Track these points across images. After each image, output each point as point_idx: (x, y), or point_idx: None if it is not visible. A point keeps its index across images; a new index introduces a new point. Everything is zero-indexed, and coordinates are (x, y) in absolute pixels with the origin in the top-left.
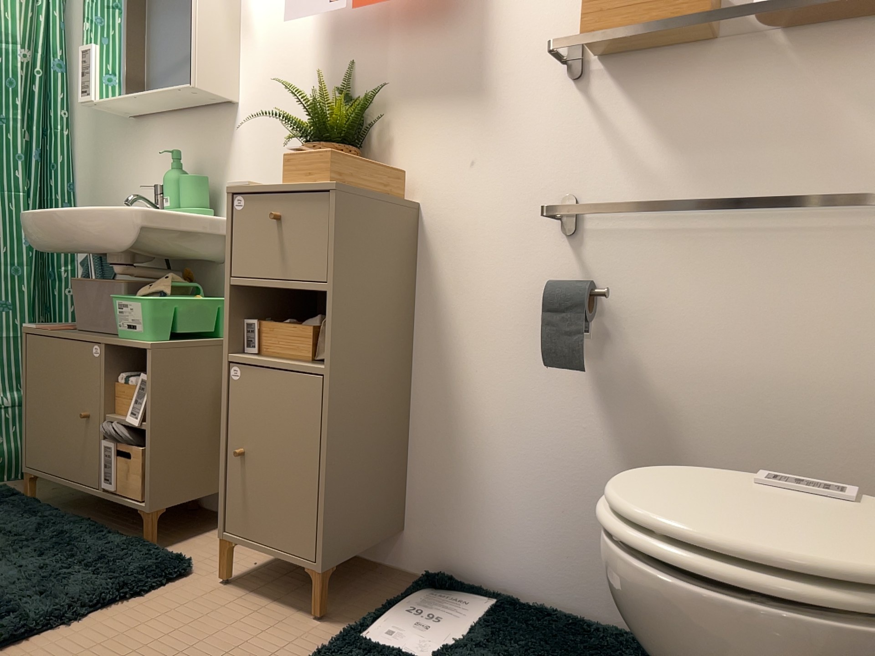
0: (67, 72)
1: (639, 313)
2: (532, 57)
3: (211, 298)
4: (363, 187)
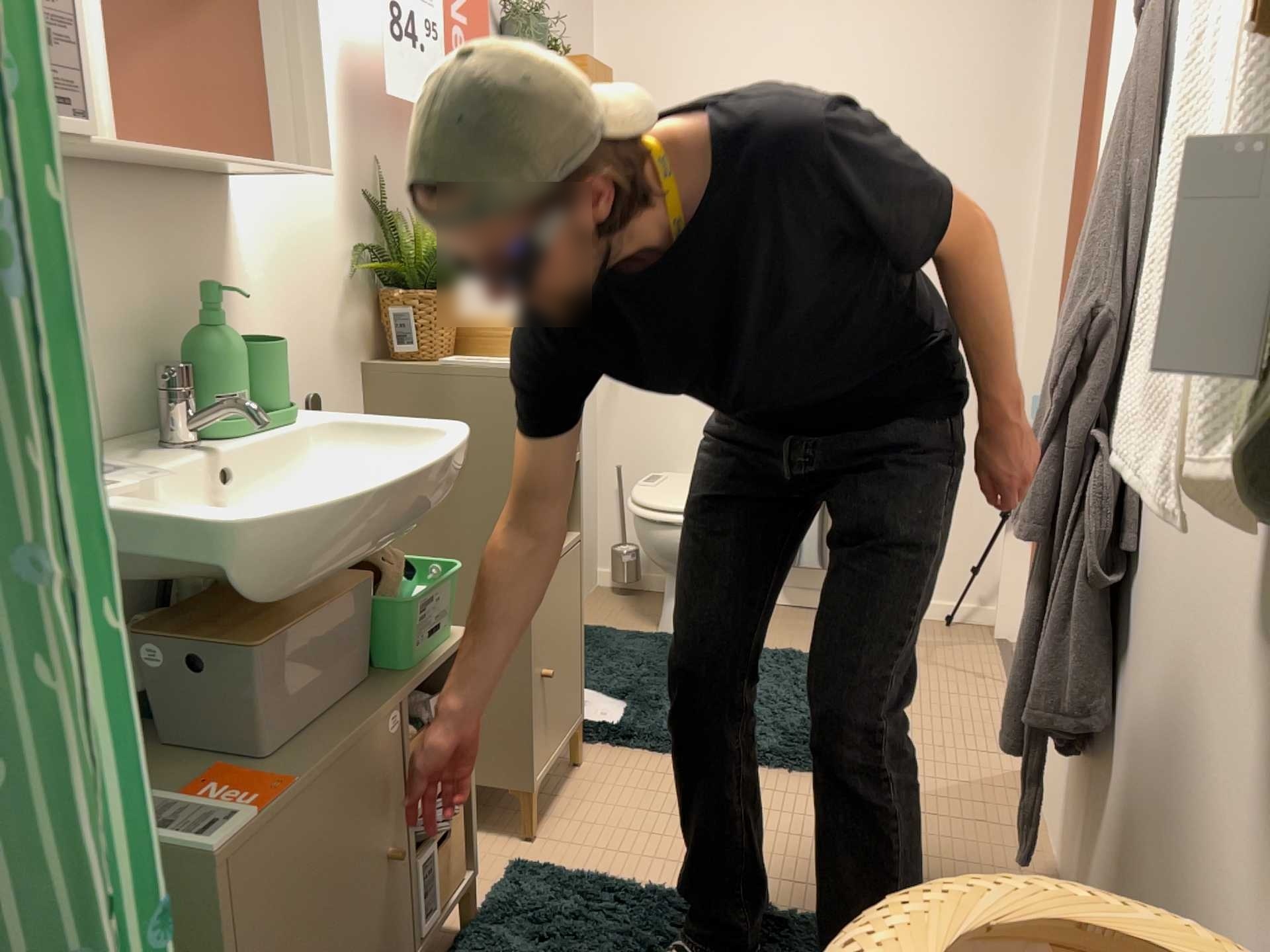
0: None
1: None
2: None
3: None
4: None
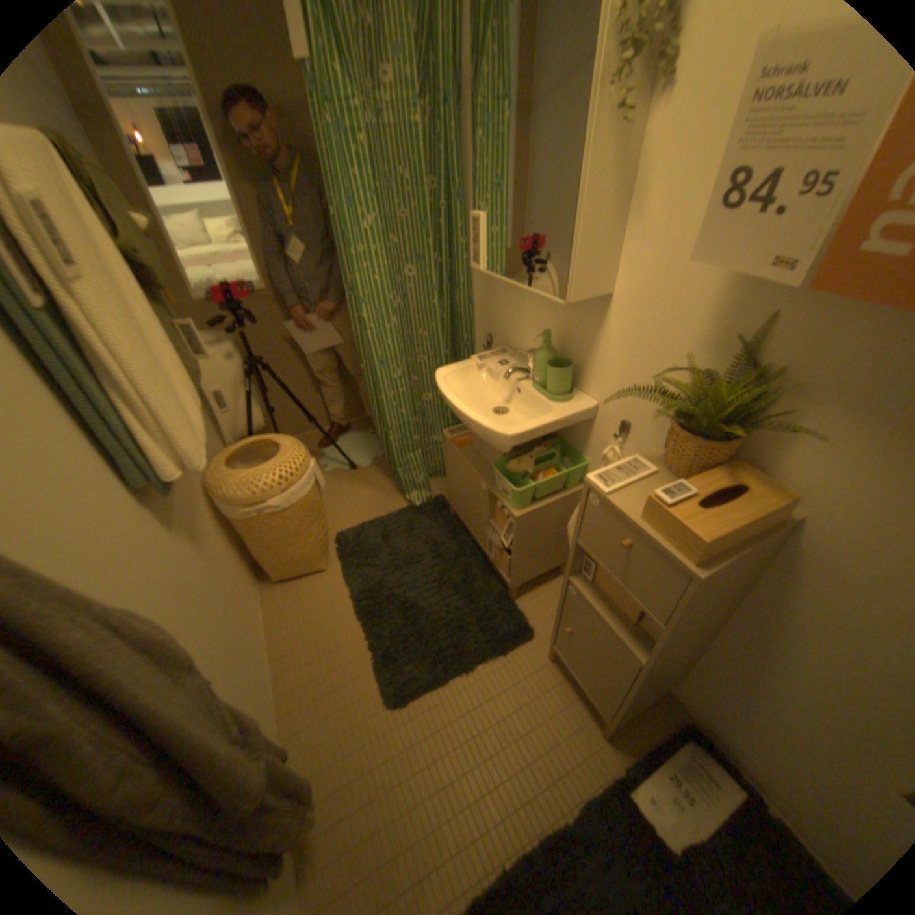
0: (462, 189)
1: None
2: None
3: (563, 472)
4: (740, 547)
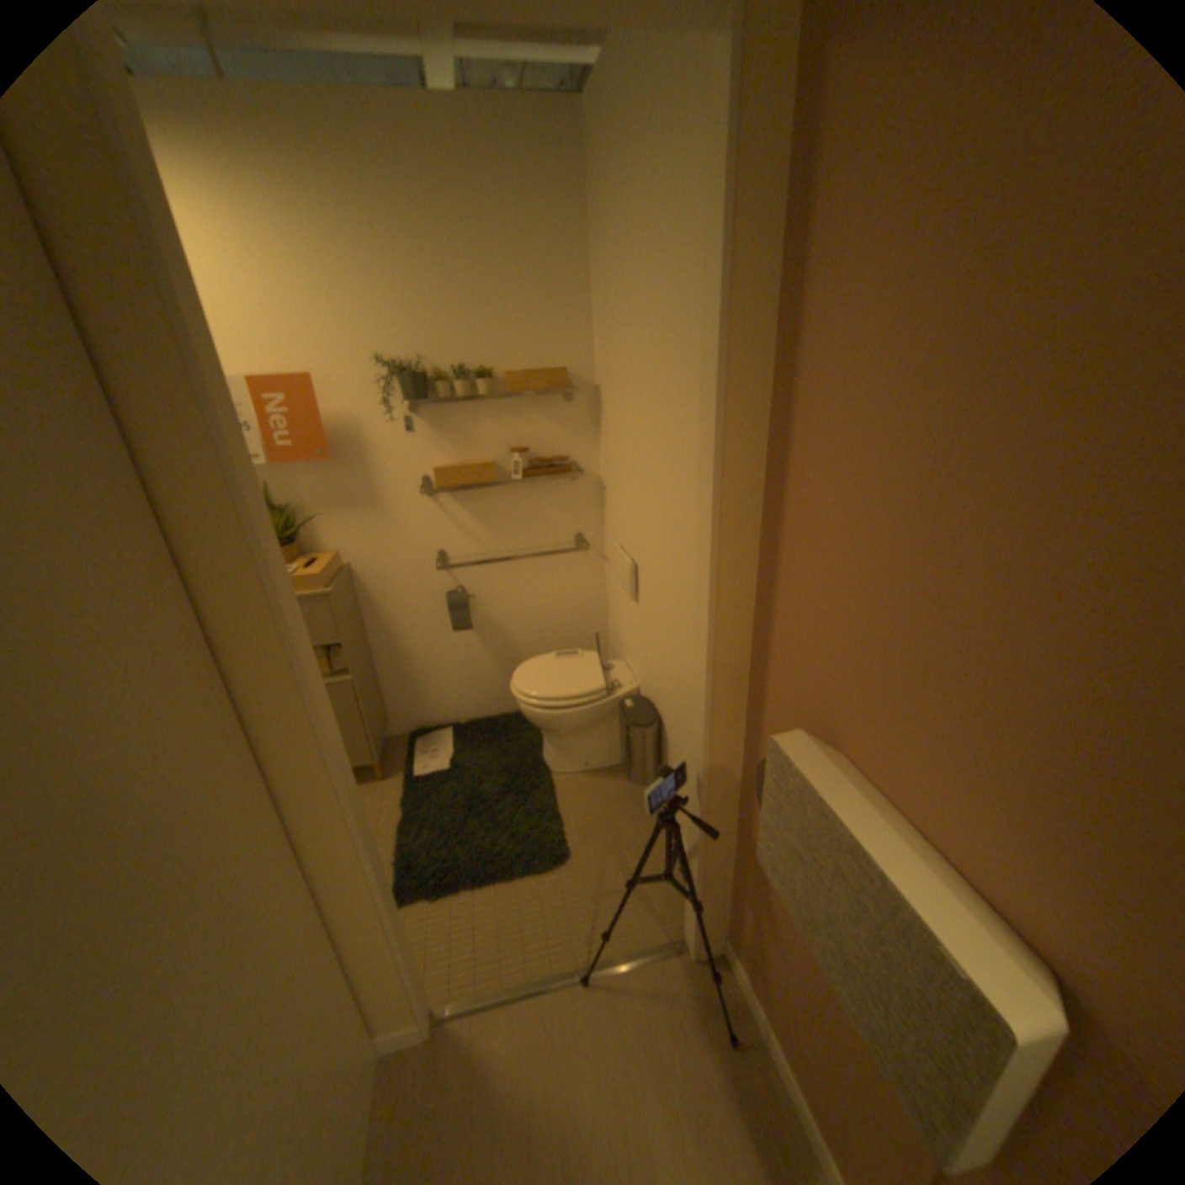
0: None
1: (485, 596)
2: (401, 484)
3: None
4: (333, 579)
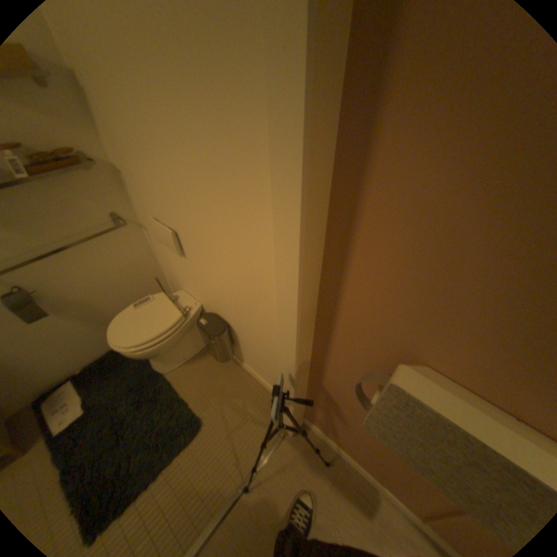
0: None
1: (45, 285)
2: None
3: None
4: None
